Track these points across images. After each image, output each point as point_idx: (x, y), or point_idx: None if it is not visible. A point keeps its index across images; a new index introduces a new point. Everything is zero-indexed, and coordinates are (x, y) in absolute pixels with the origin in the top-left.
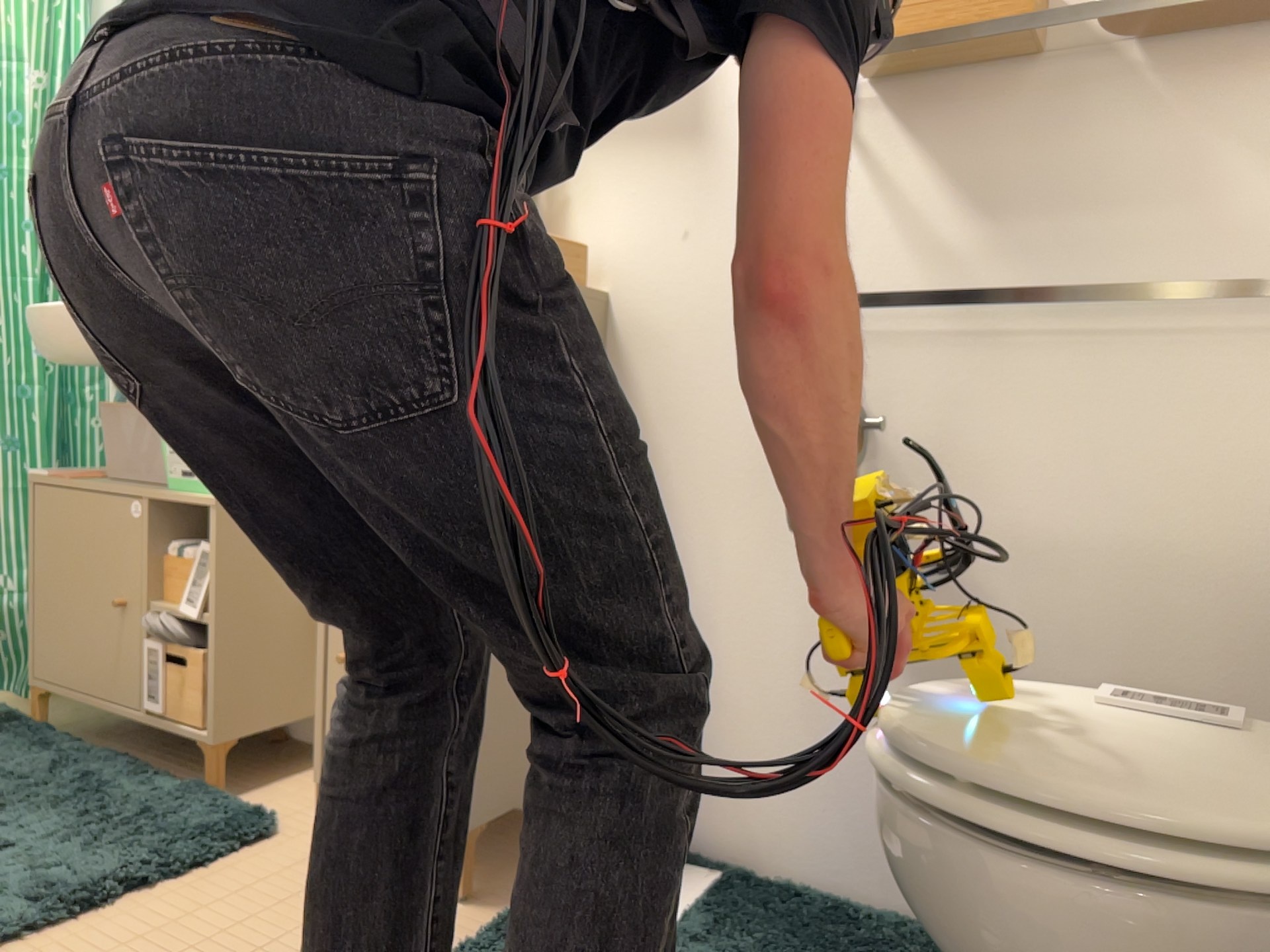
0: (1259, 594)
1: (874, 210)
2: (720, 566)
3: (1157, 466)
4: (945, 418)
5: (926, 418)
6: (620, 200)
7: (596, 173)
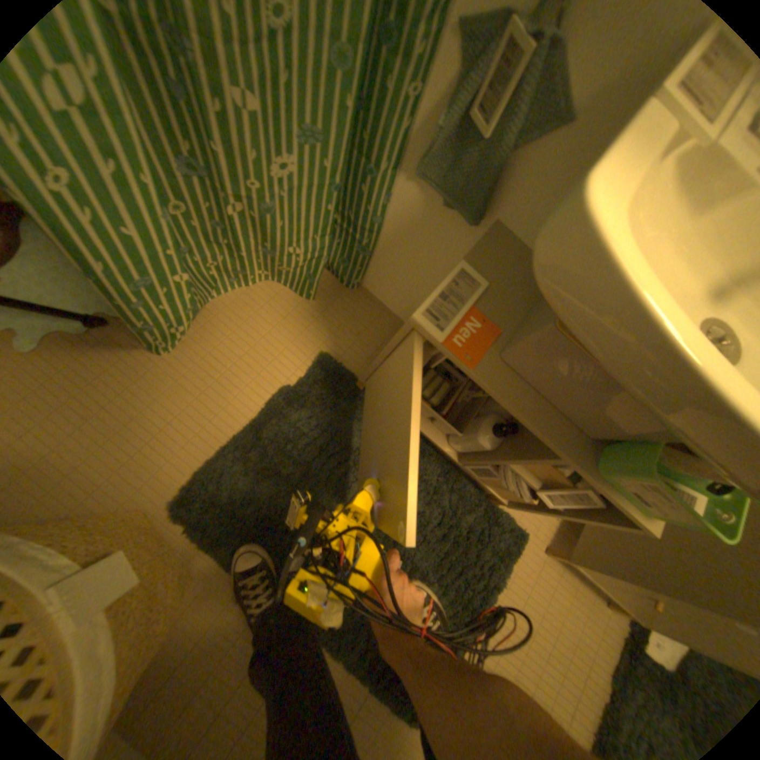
0: None
1: None
2: None
3: None
4: None
5: None
6: None
7: None
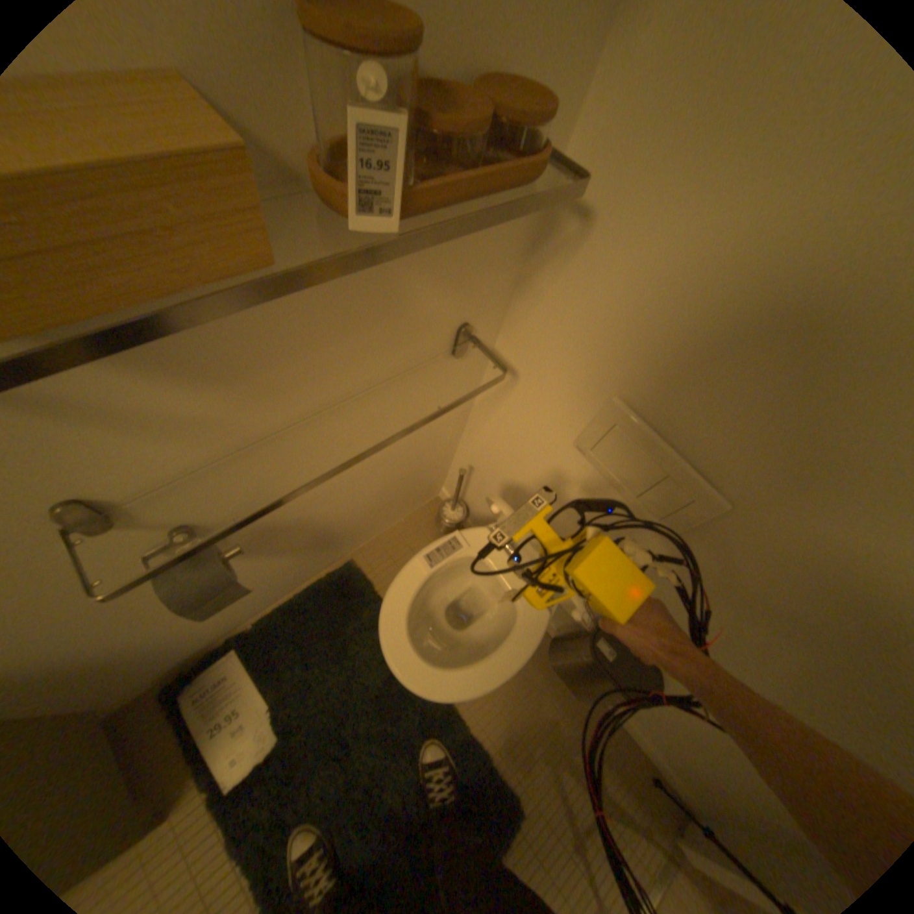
0: (420, 445)
1: (66, 426)
2: (118, 632)
3: (383, 435)
4: (257, 489)
5: (242, 497)
6: None
7: None
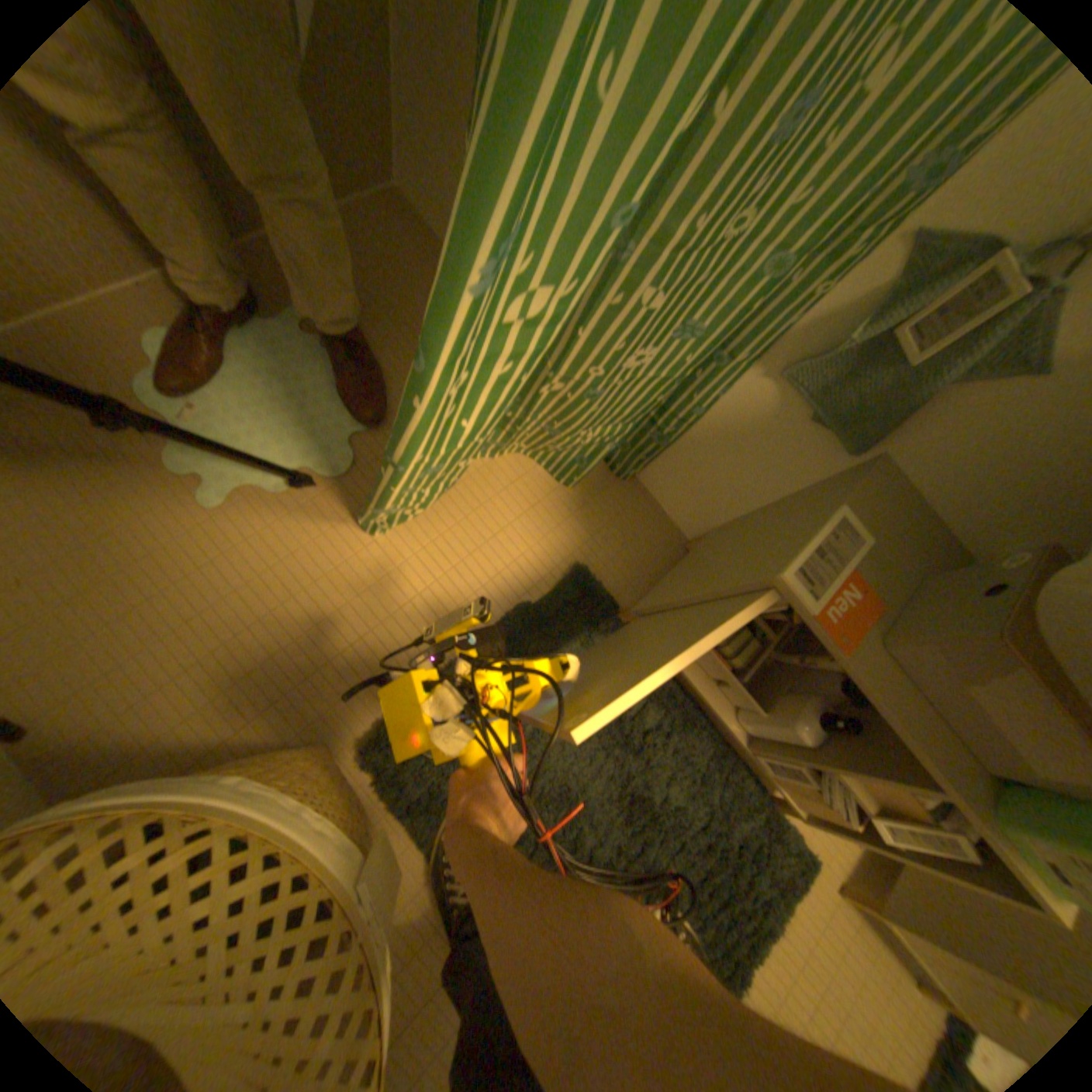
0: None
1: None
2: None
3: None
4: None
5: None
6: None
7: None
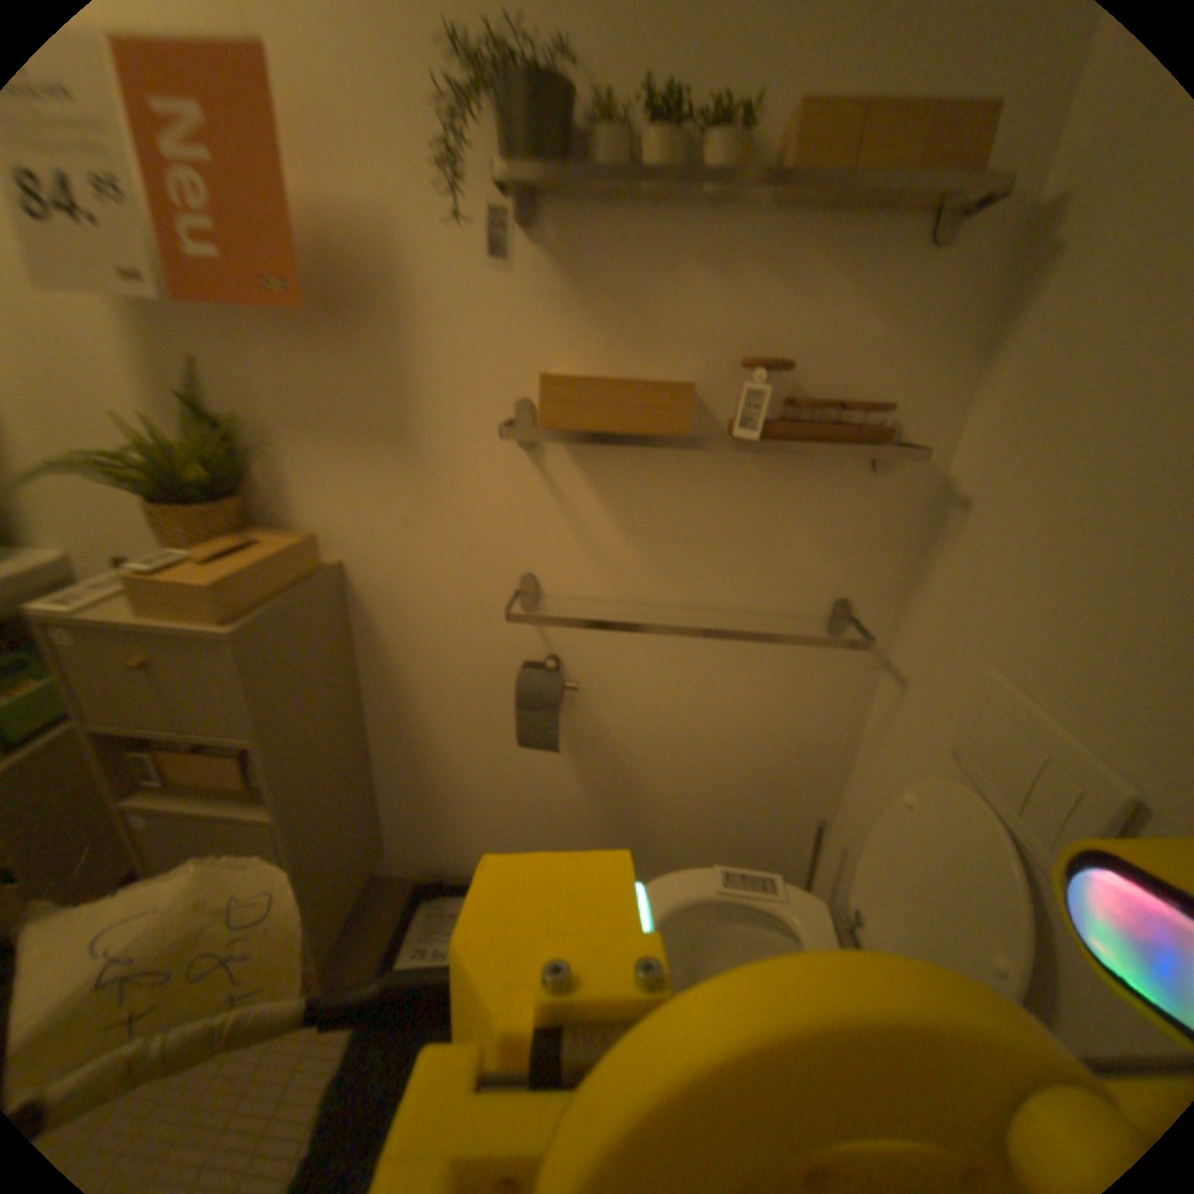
0: (781, 756)
1: (565, 525)
2: (465, 743)
3: (739, 696)
4: (616, 665)
5: (603, 664)
6: (336, 482)
7: (305, 453)
